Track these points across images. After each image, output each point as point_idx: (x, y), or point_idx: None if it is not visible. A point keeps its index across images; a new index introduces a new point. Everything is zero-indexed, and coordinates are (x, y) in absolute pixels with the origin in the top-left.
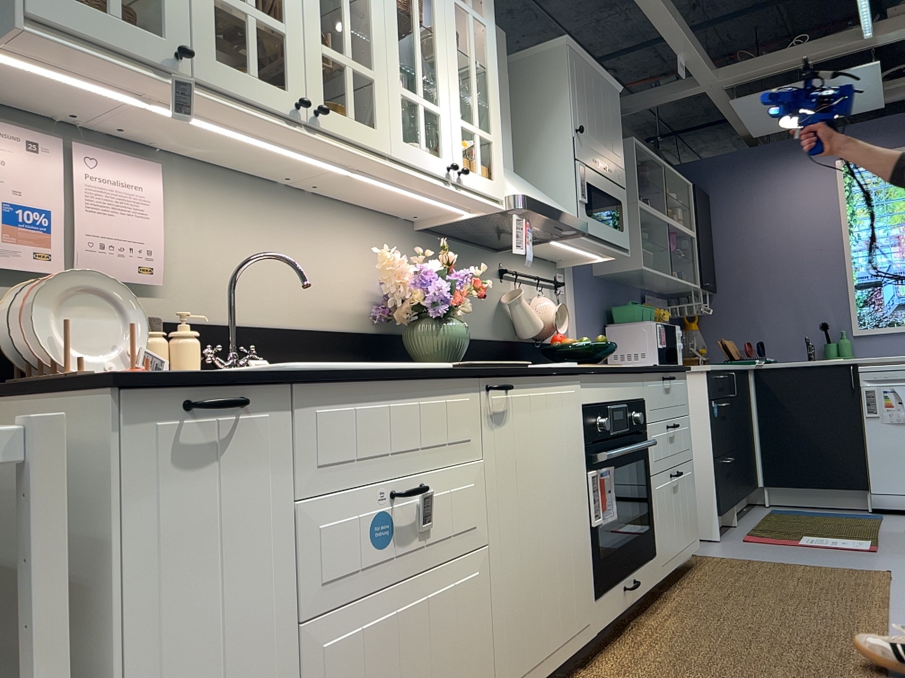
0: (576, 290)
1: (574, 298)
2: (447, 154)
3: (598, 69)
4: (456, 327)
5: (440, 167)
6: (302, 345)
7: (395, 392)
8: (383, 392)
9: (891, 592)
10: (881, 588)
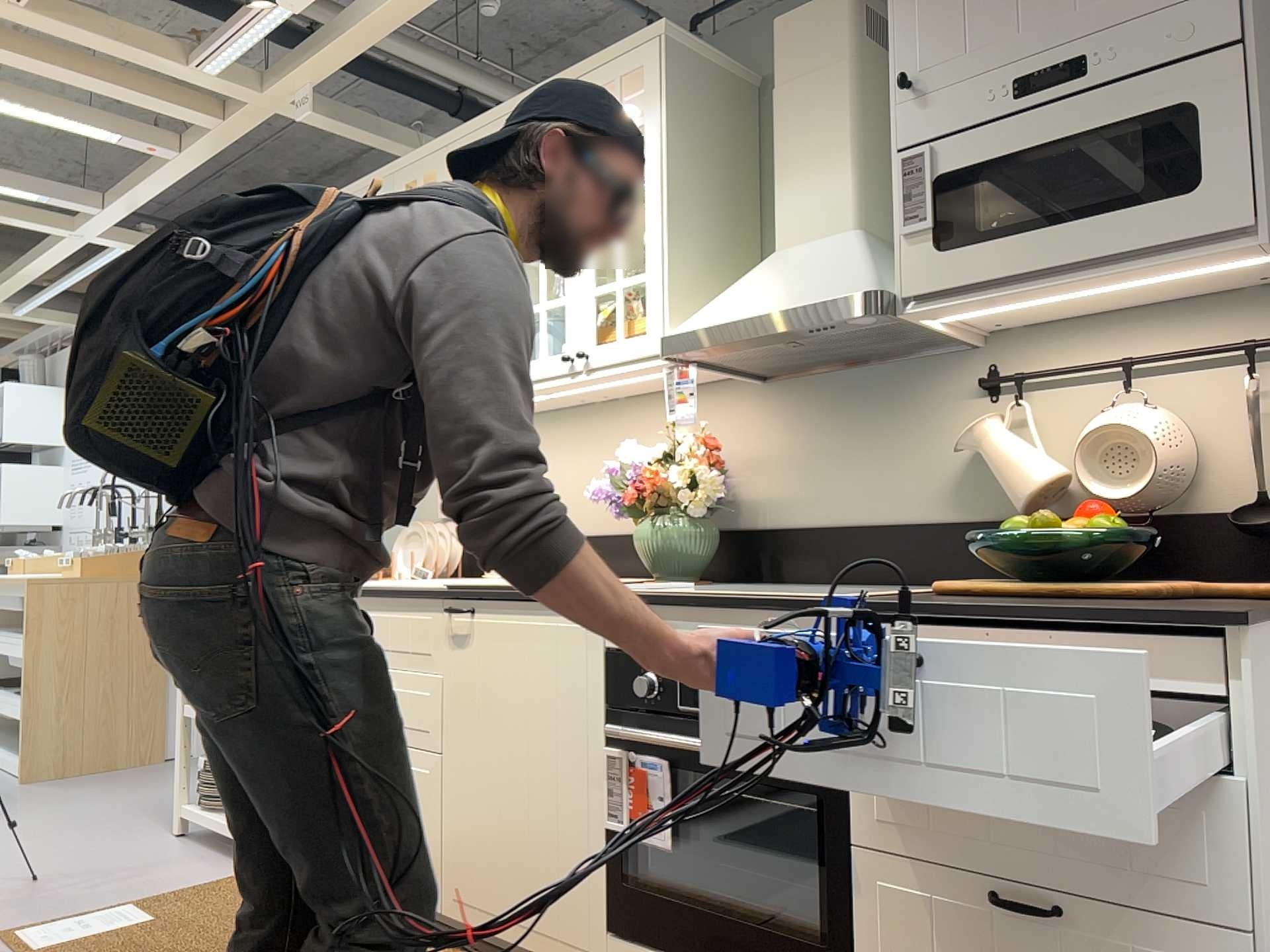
0: None
1: None
2: (569, 343)
3: None
4: (668, 527)
5: (560, 363)
6: (605, 549)
7: (376, 605)
8: (369, 604)
9: None
10: None
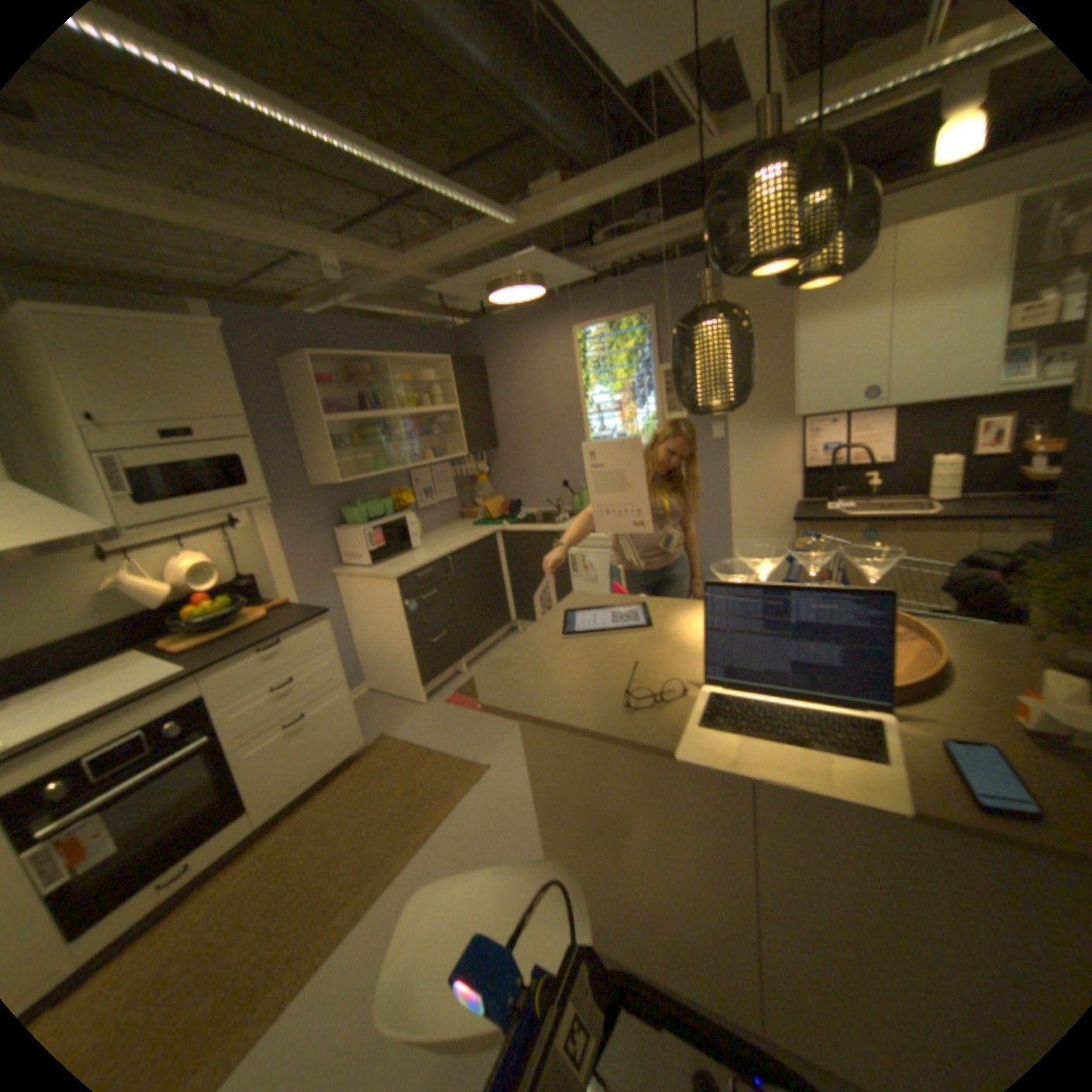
0: (273, 515)
1: (270, 525)
2: None
3: (143, 320)
4: None
5: None
6: None
7: None
8: None
9: (451, 816)
10: (450, 807)
